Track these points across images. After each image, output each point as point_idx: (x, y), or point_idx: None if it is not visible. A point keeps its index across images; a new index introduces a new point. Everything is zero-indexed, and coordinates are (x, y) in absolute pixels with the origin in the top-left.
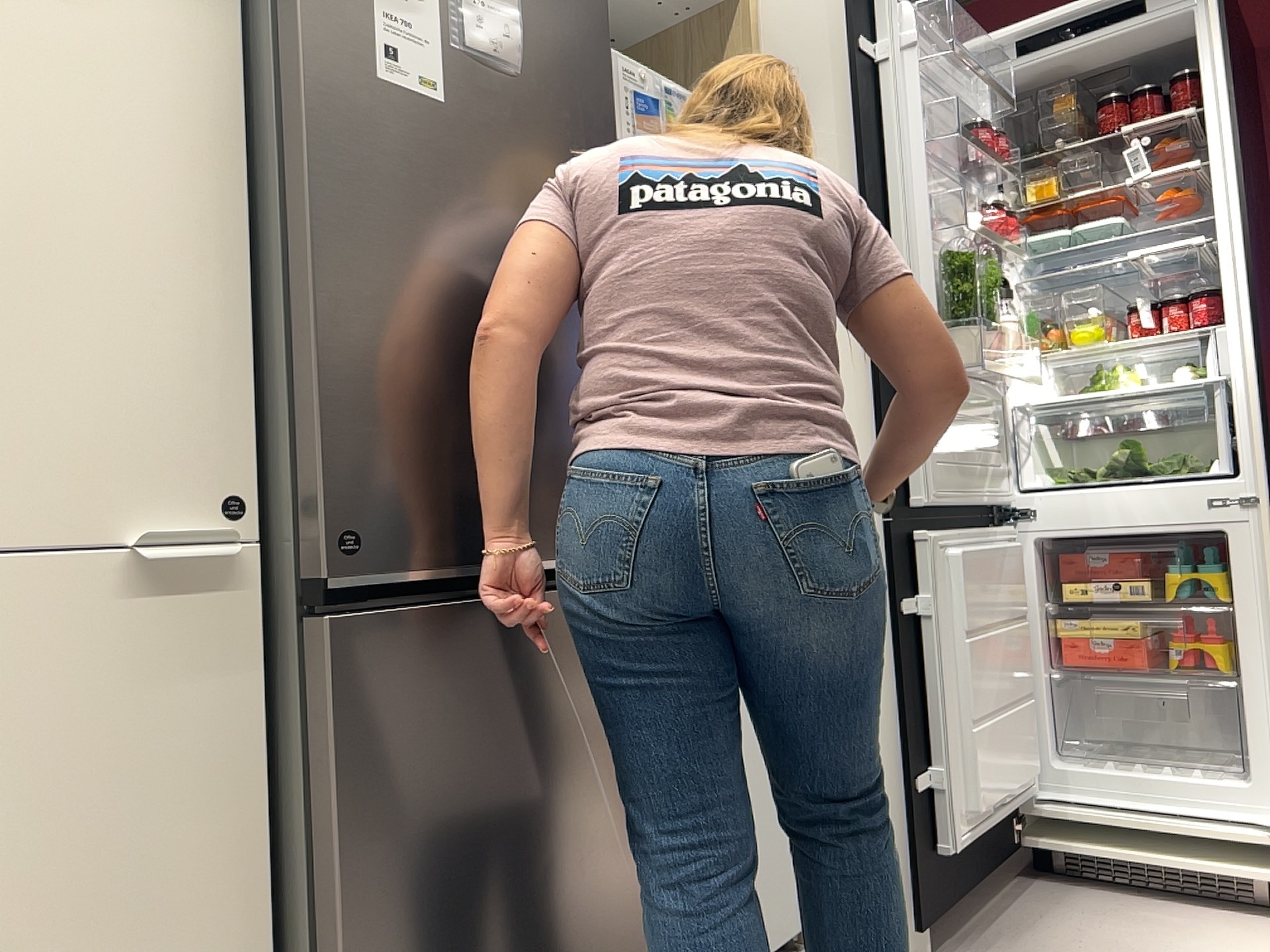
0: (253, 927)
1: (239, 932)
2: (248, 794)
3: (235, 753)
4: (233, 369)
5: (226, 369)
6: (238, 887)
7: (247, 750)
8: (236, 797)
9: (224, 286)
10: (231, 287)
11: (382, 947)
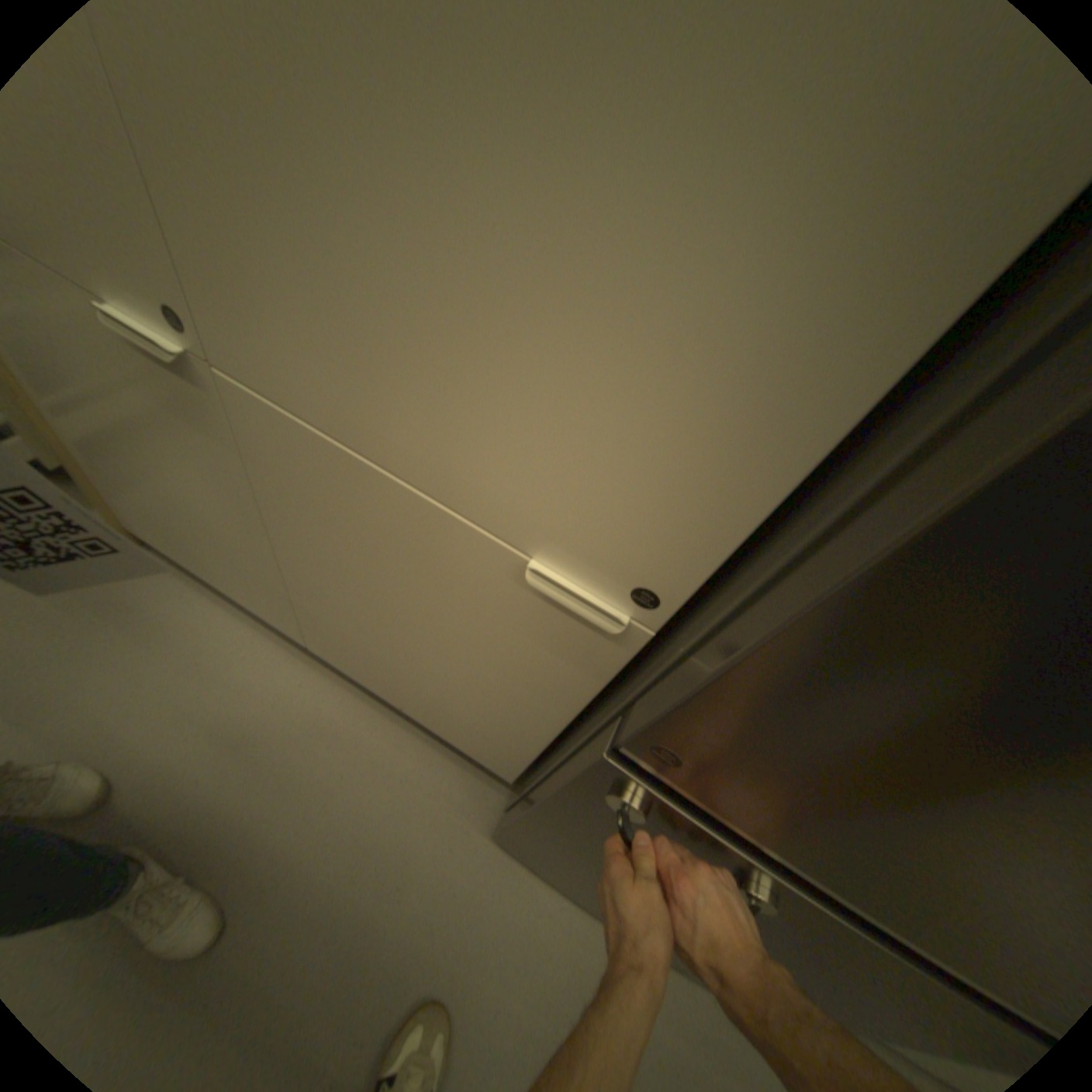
0: (541, 738)
1: (534, 733)
2: (565, 711)
3: (566, 694)
4: (766, 478)
5: (754, 471)
6: (541, 724)
7: (575, 700)
8: (557, 705)
9: (869, 335)
10: (884, 342)
11: (557, 835)
